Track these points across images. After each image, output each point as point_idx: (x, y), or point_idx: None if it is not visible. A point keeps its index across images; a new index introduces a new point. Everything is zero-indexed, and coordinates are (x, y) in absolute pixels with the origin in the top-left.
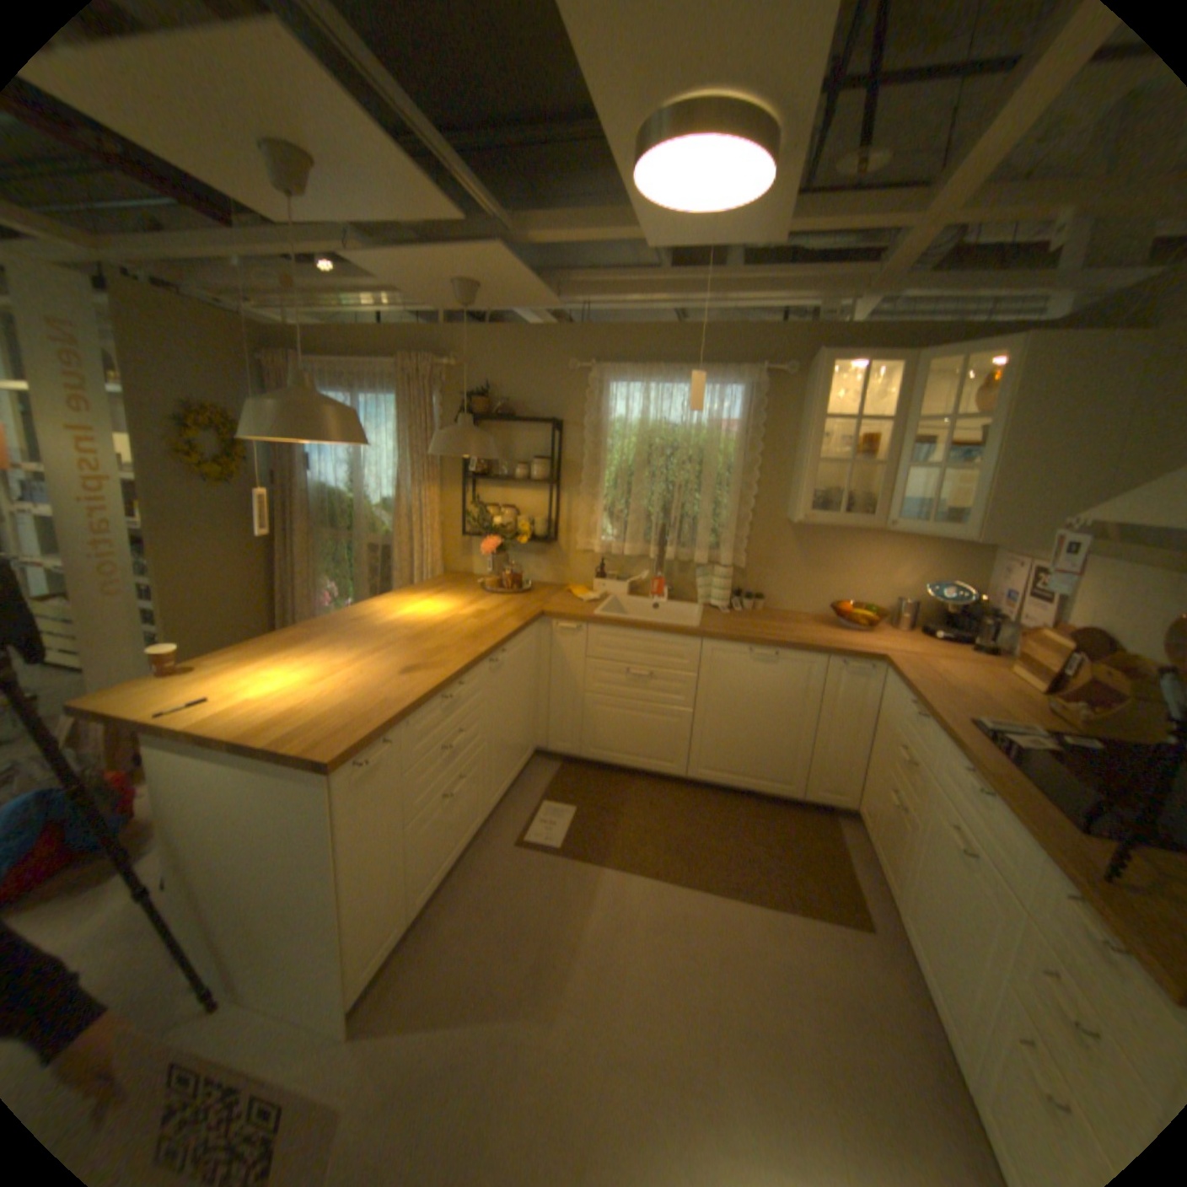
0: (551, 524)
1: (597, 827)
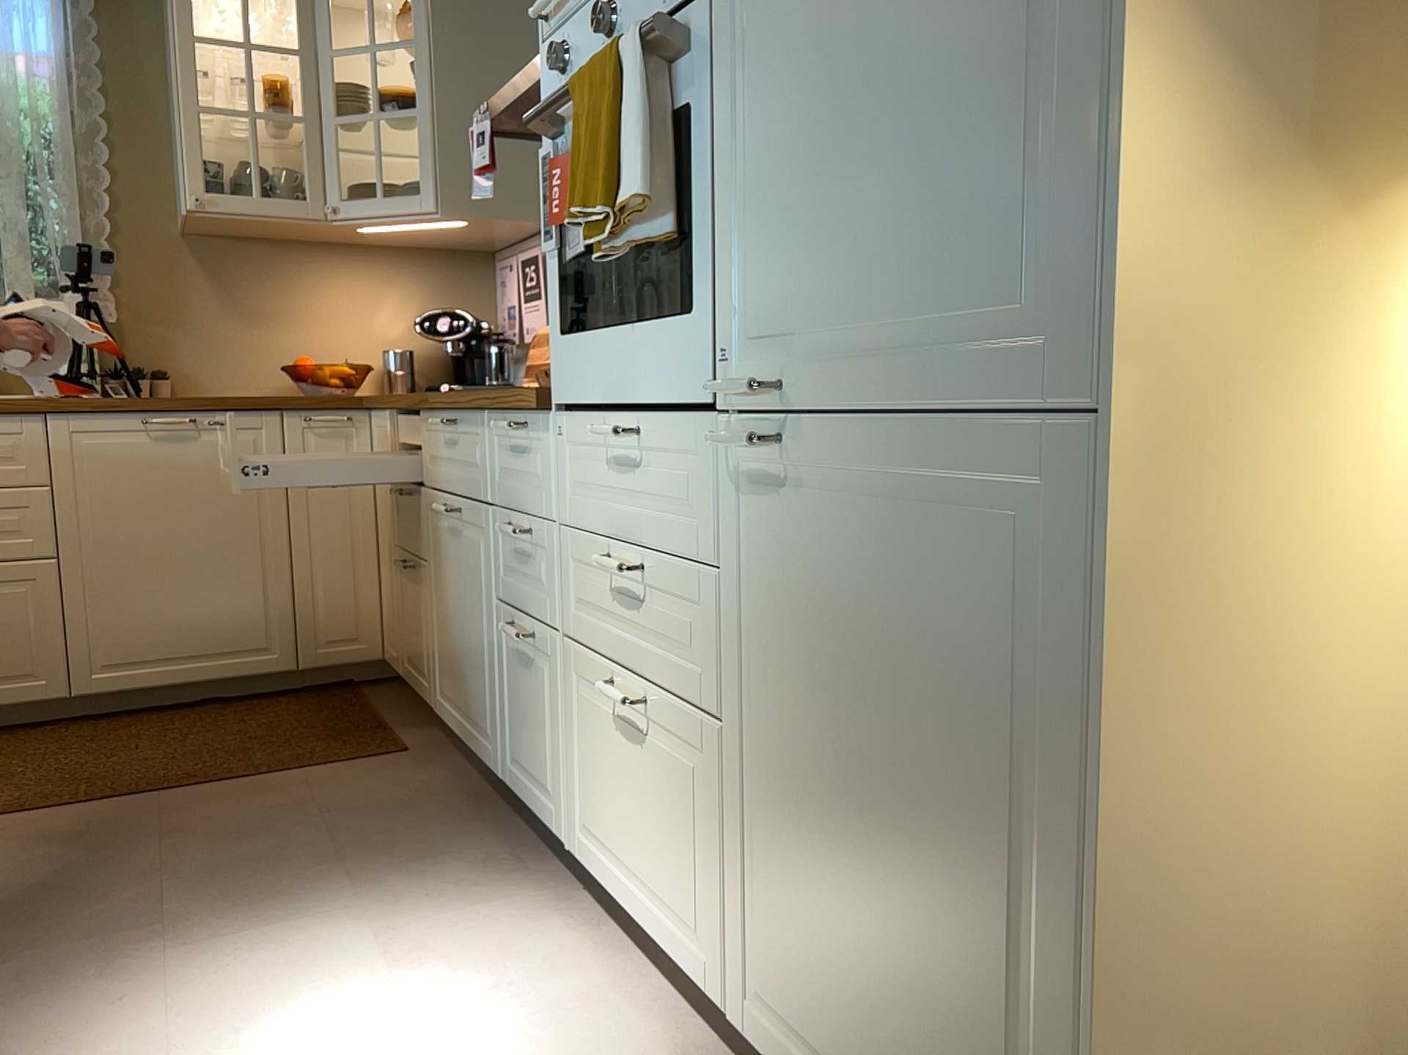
0: None
1: None
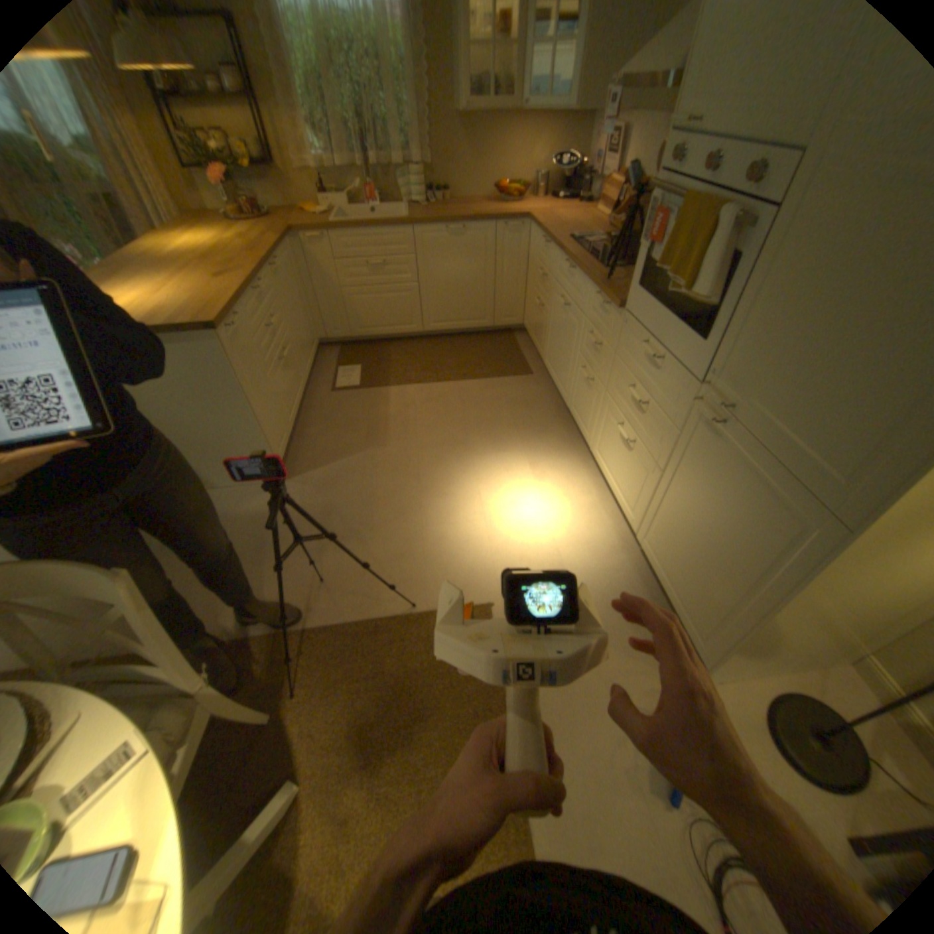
0: (260, 144)
1: (376, 371)
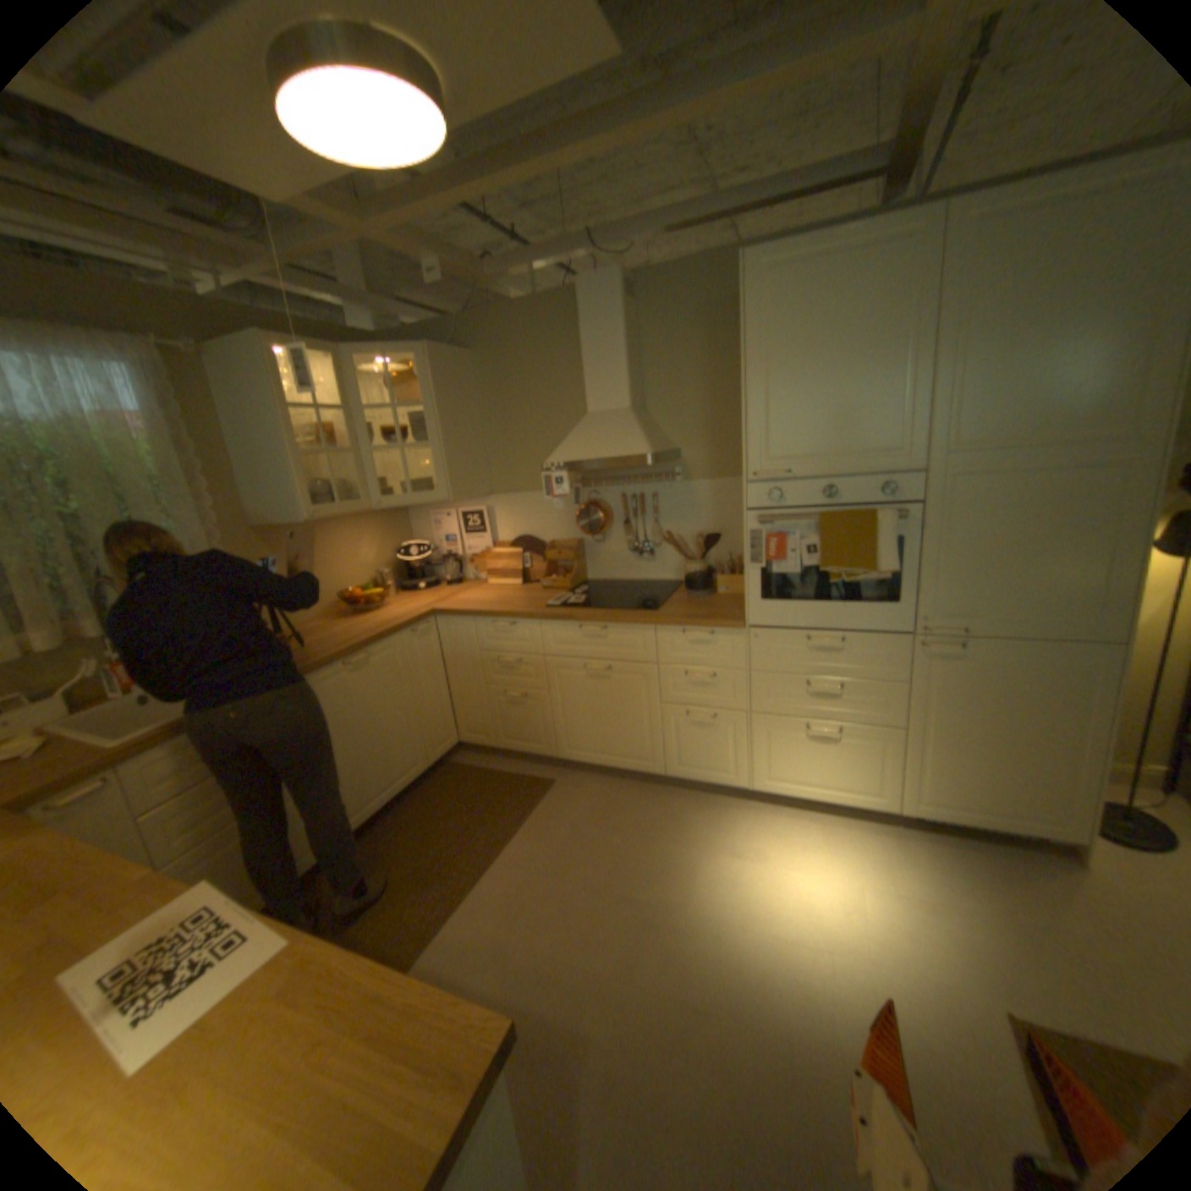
0: None
1: None
